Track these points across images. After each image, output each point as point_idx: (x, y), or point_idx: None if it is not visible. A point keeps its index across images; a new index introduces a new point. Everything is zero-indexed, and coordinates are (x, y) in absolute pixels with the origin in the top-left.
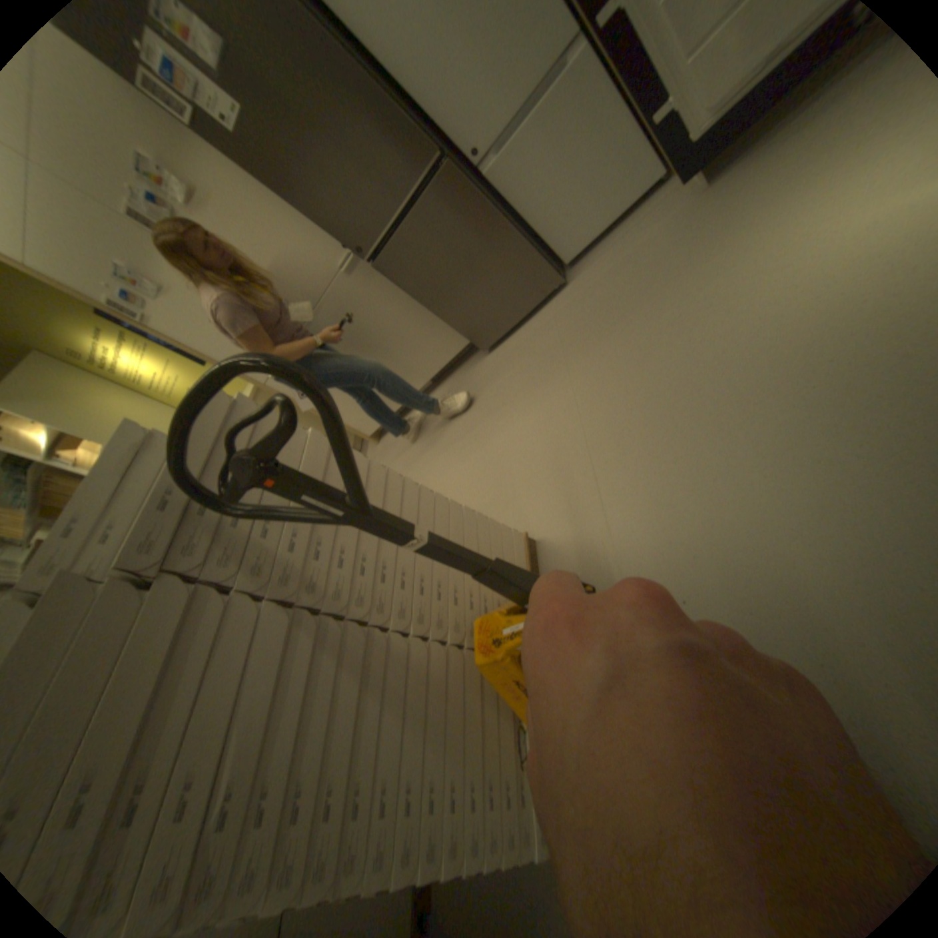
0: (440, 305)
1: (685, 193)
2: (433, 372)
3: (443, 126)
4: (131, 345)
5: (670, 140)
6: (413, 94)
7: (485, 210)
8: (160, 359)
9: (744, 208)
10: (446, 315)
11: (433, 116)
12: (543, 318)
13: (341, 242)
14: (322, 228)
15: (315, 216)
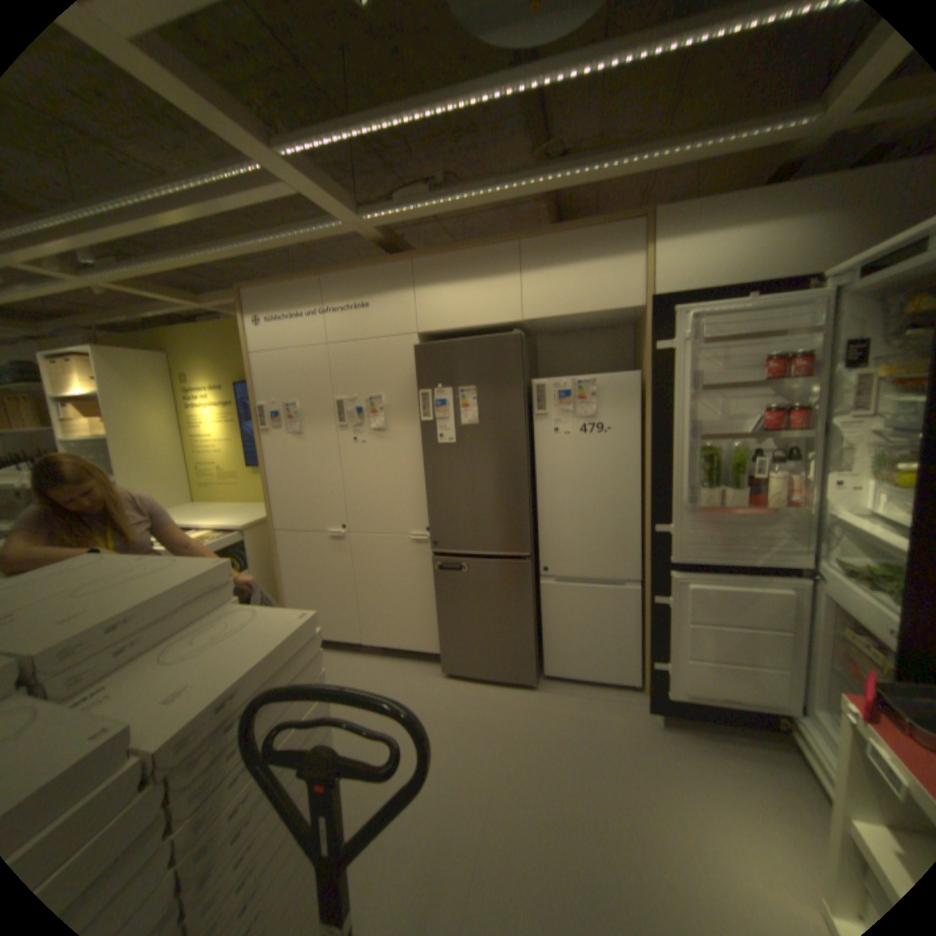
0: (445, 617)
1: (645, 718)
2: (390, 645)
3: (539, 543)
4: (223, 410)
5: (656, 686)
6: (538, 518)
7: (525, 603)
8: (227, 432)
9: (679, 781)
10: (442, 626)
11: (539, 534)
12: (501, 698)
13: (428, 526)
14: (427, 510)
15: (432, 507)
